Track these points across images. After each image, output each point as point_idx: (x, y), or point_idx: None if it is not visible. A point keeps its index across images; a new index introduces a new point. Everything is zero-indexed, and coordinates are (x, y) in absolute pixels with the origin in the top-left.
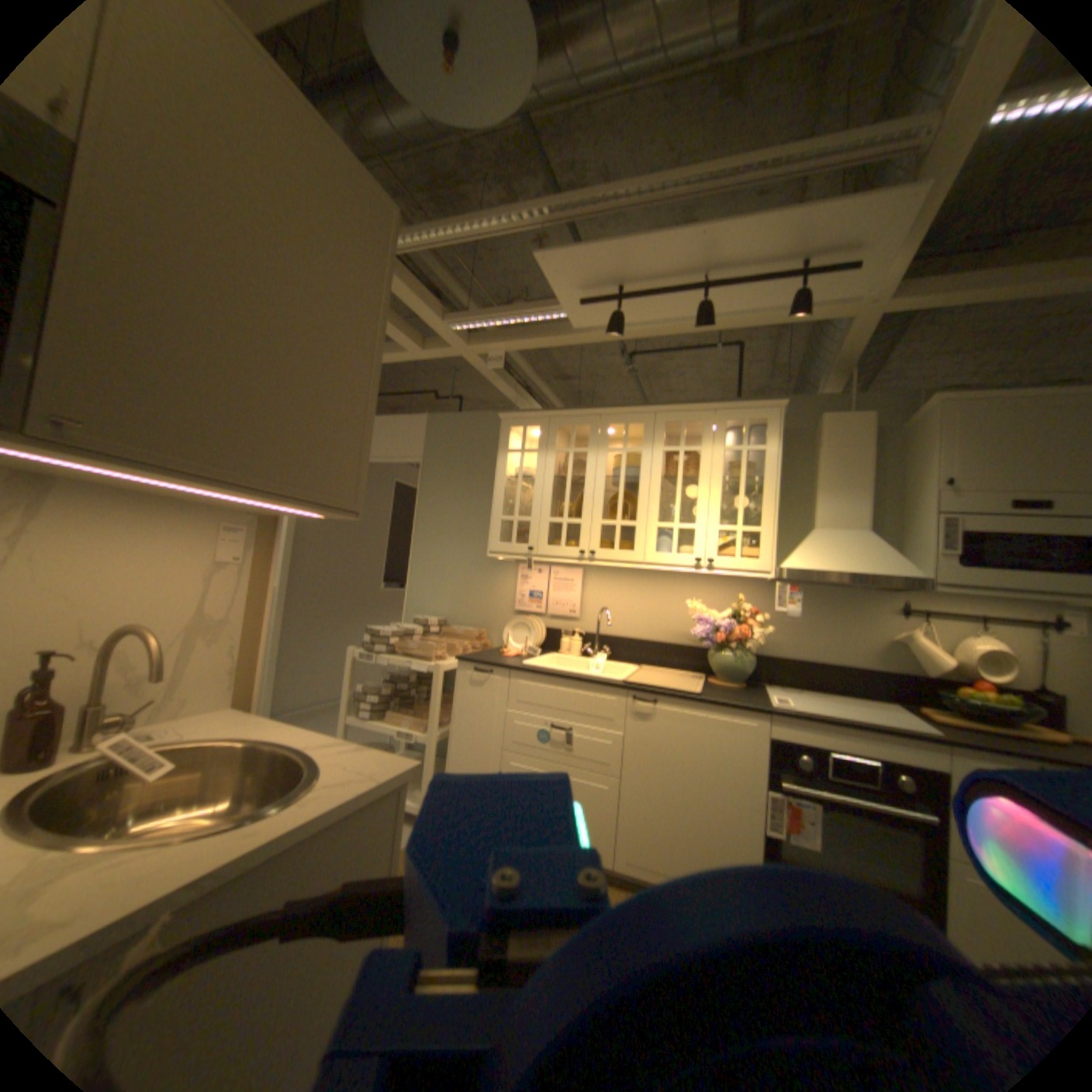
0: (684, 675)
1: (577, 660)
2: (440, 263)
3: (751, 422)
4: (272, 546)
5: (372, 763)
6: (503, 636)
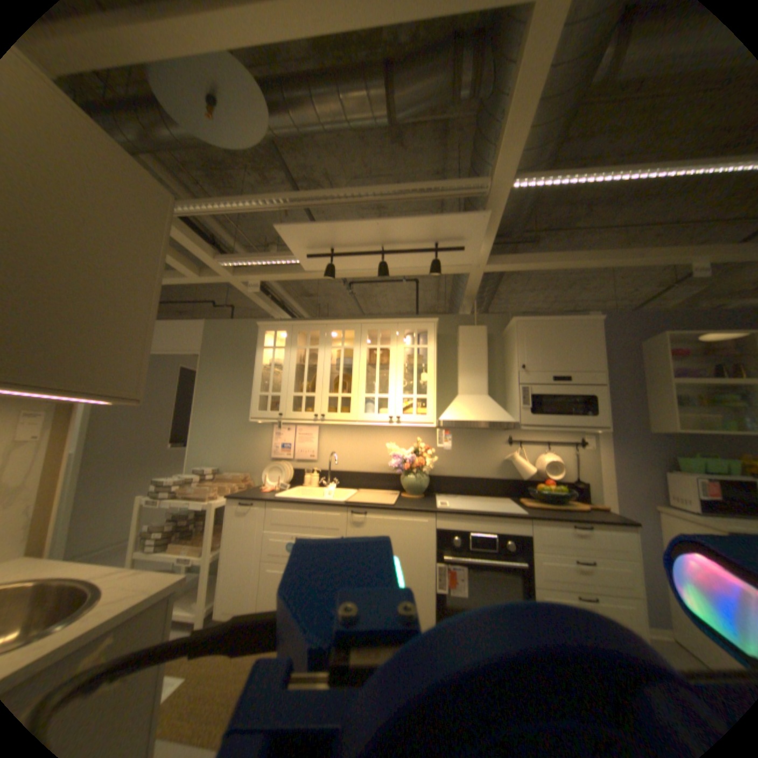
0: (386, 493)
1: (315, 490)
2: (213, 218)
3: (418, 330)
4: (67, 425)
5: (146, 582)
6: (262, 477)
